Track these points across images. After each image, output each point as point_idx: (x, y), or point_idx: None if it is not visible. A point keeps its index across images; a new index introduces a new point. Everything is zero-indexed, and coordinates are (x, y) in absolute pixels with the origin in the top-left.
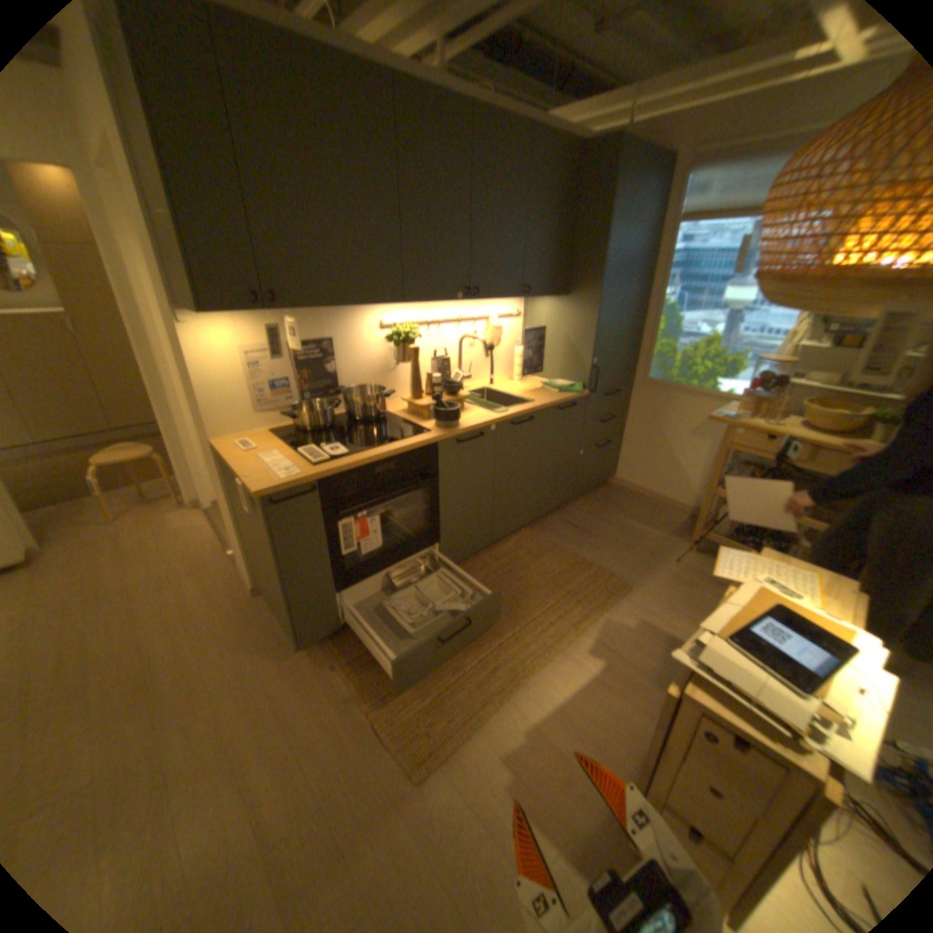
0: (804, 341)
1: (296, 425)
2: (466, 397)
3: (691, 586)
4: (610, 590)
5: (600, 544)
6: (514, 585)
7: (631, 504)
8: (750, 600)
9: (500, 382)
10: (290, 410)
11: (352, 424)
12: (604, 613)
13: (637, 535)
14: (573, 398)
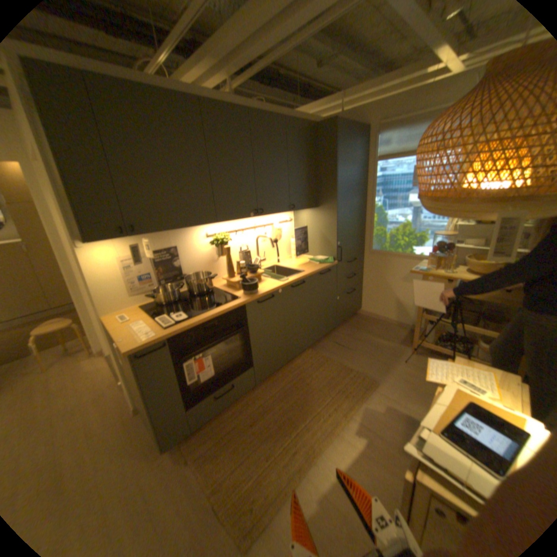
0: (459, 221)
1: (155, 302)
2: (263, 272)
3: (416, 379)
4: (365, 387)
5: (356, 355)
6: (303, 390)
7: (373, 326)
8: (452, 398)
9: (284, 260)
10: (151, 293)
11: (191, 297)
12: (363, 404)
13: (378, 347)
14: (328, 267)
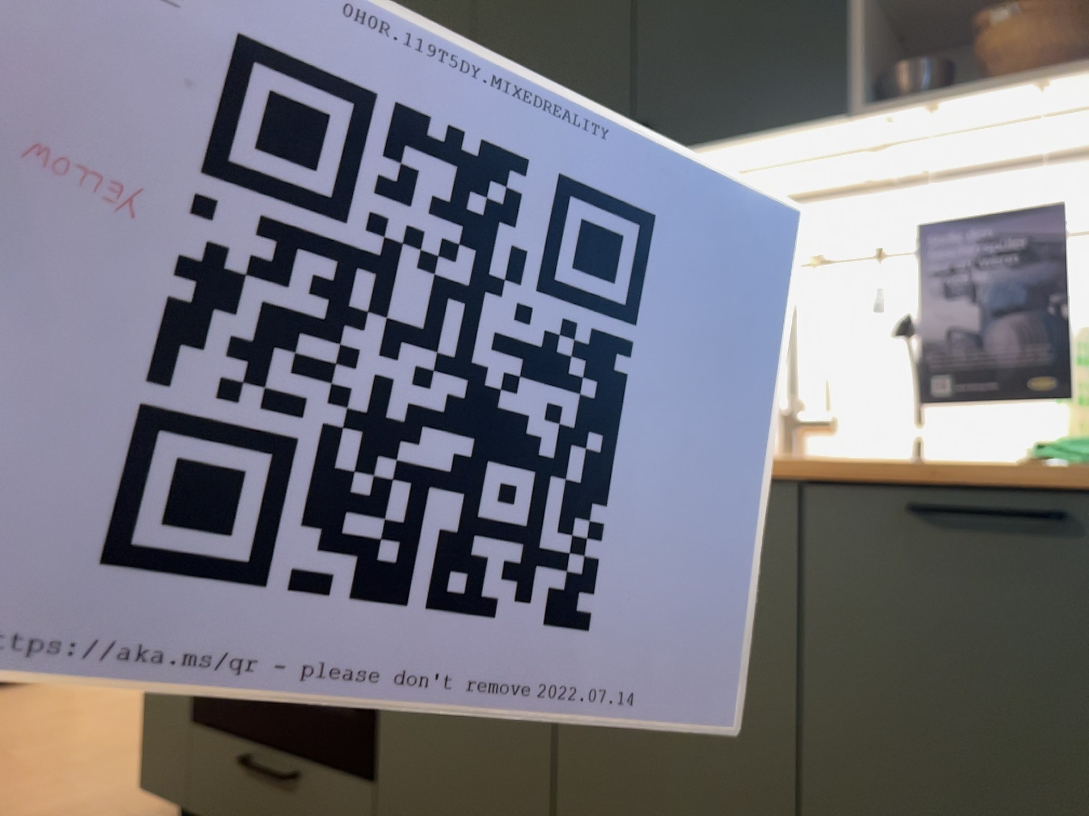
0: None
1: None
2: None
3: None
4: None
5: None
6: None
7: None
8: None
9: None
10: None
11: None
12: None
13: None
14: (1046, 476)
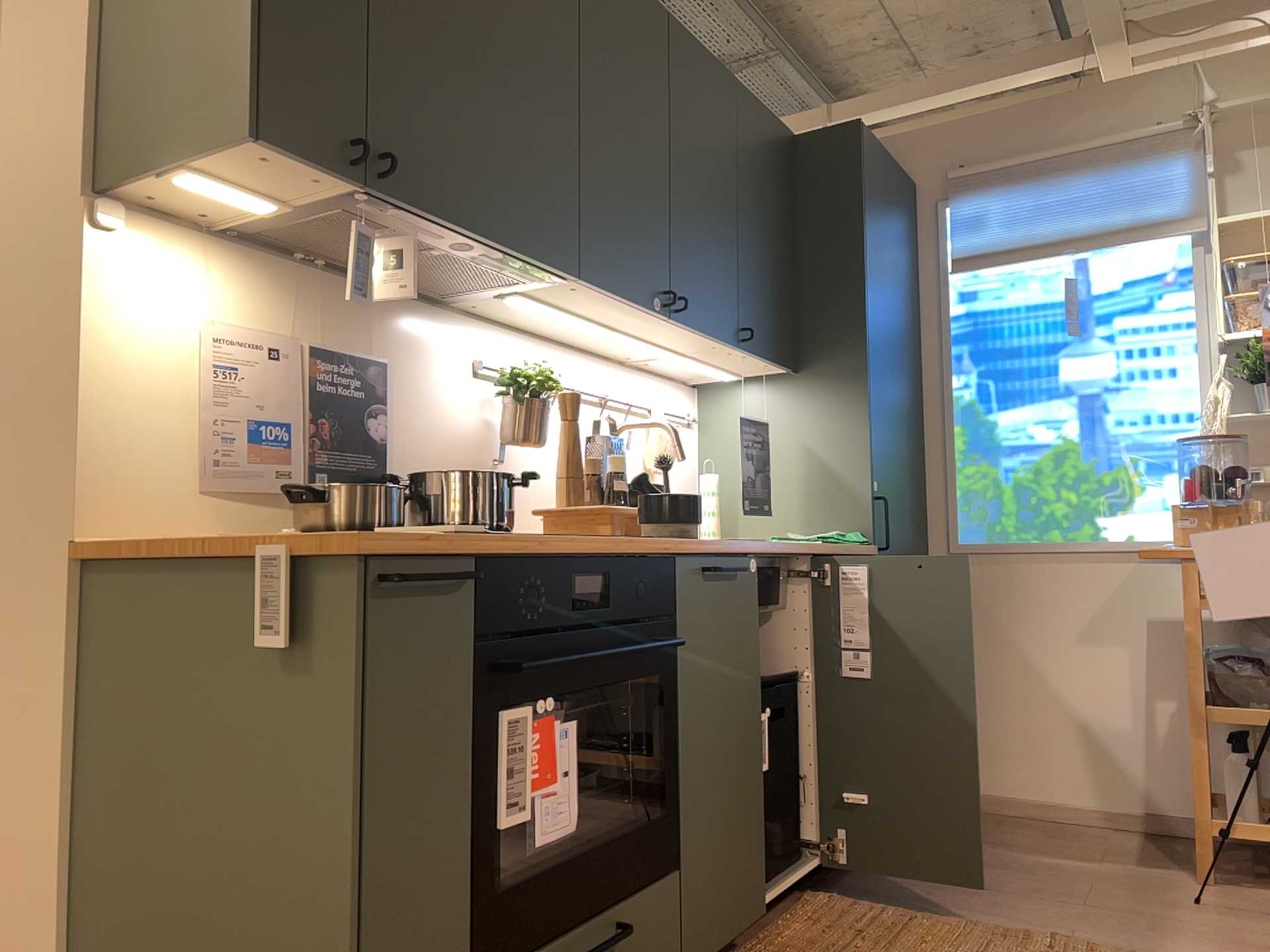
0: (1225, 424)
1: (313, 525)
2: None
3: None
4: None
5: (1010, 897)
6: None
7: (1008, 830)
8: None
9: None
10: (293, 494)
11: None
12: None
13: (1071, 873)
14: (863, 549)
